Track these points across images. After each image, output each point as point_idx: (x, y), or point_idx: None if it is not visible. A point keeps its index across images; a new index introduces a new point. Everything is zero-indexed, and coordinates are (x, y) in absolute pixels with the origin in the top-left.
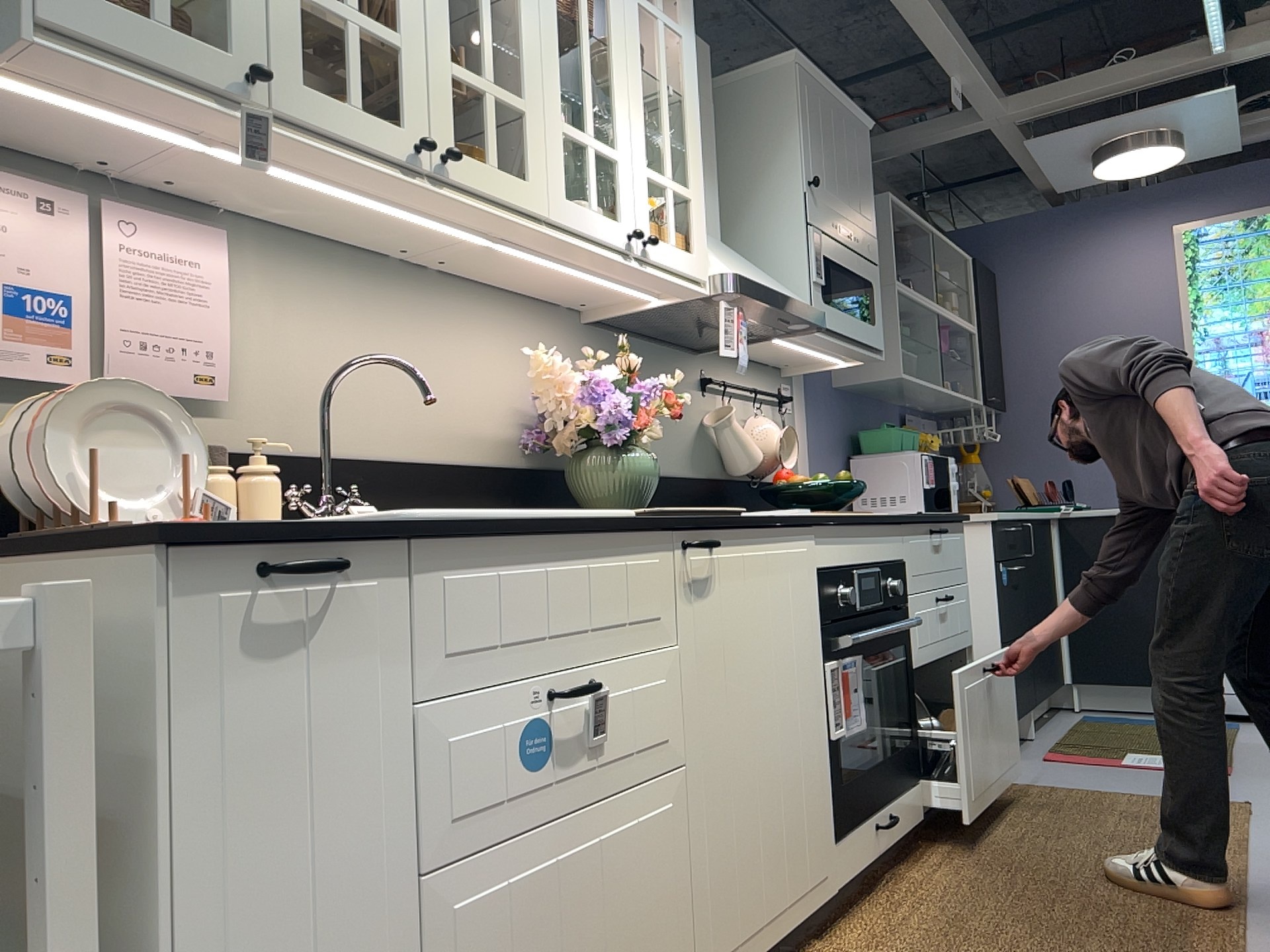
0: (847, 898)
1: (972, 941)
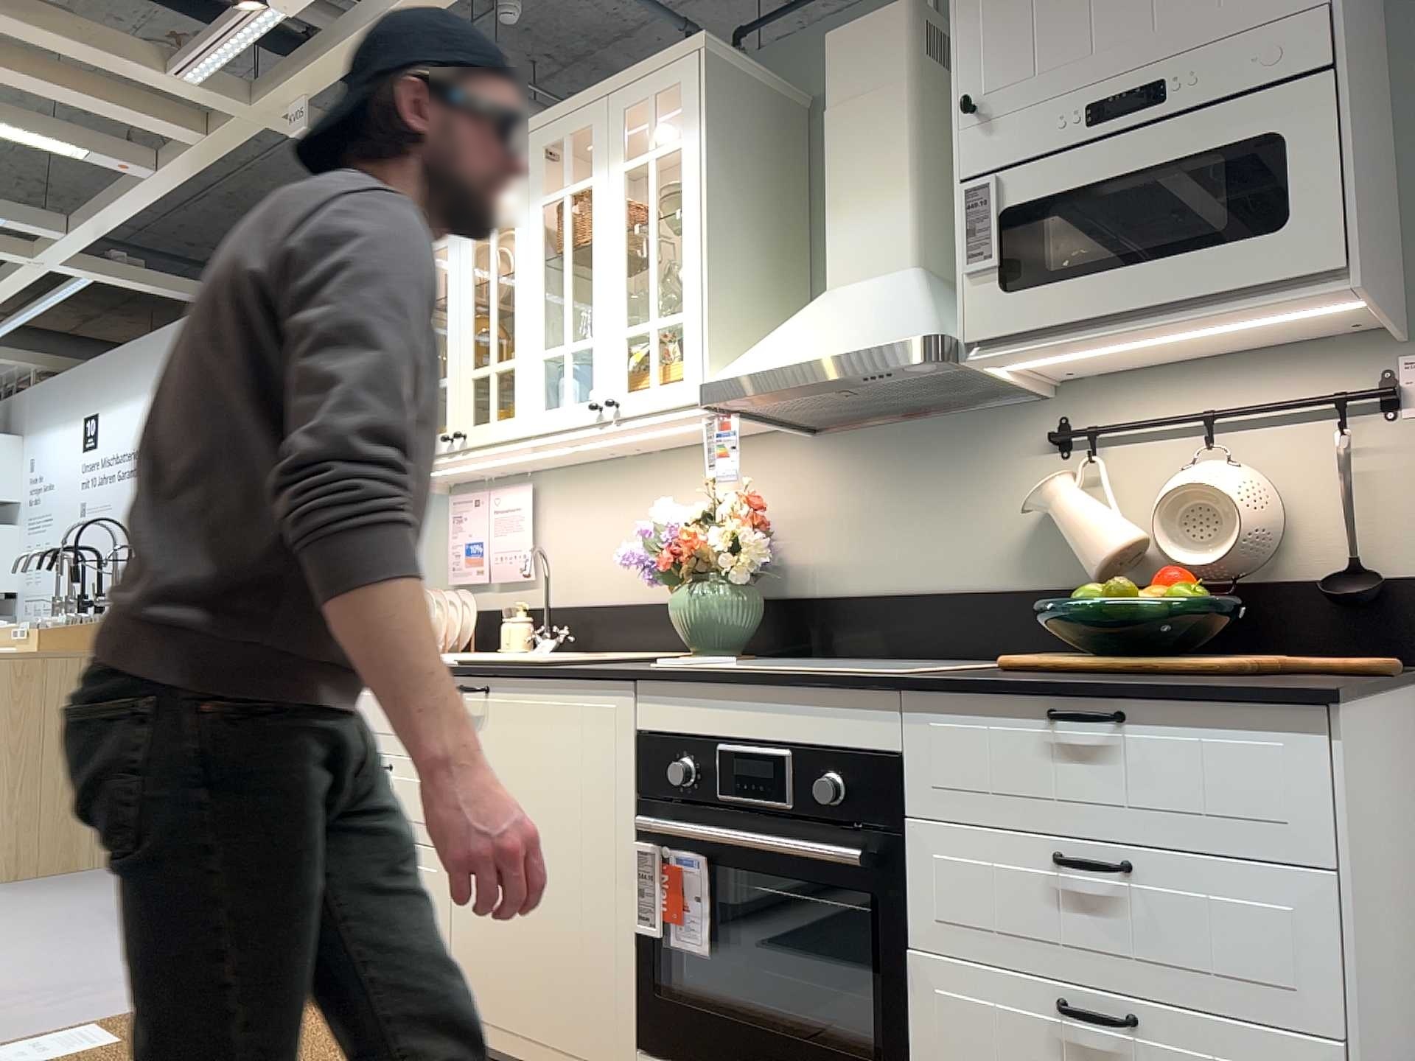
0: None
1: None
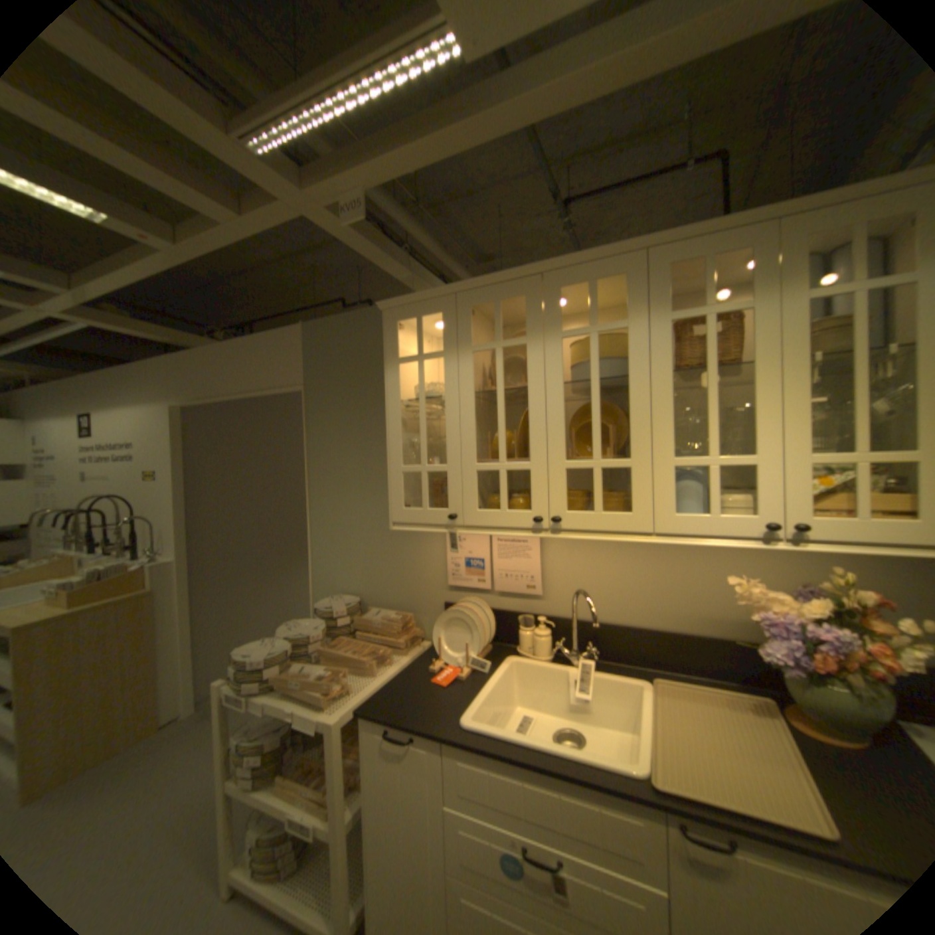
0: None
1: None
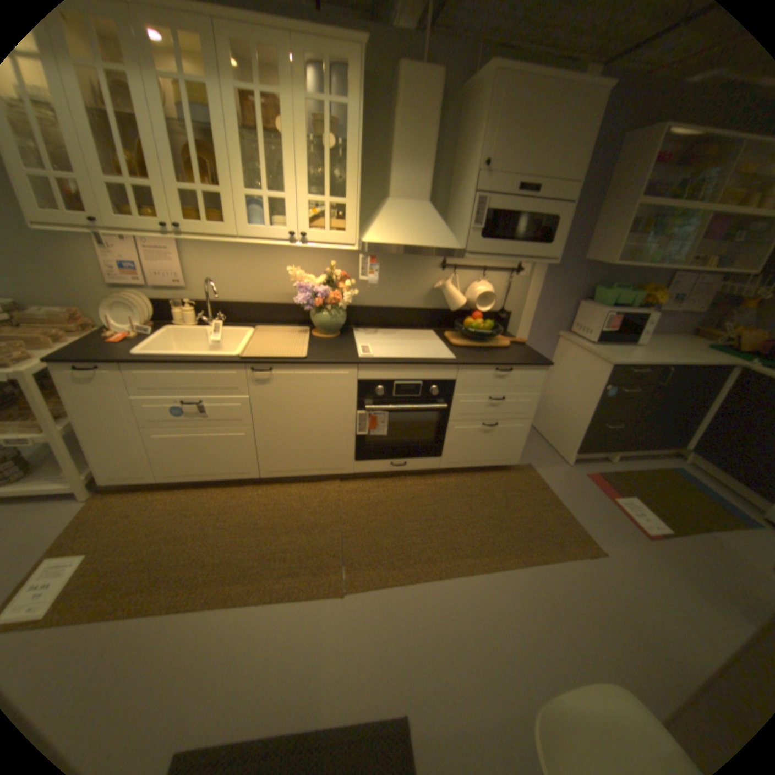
0: (378, 476)
1: (368, 512)
